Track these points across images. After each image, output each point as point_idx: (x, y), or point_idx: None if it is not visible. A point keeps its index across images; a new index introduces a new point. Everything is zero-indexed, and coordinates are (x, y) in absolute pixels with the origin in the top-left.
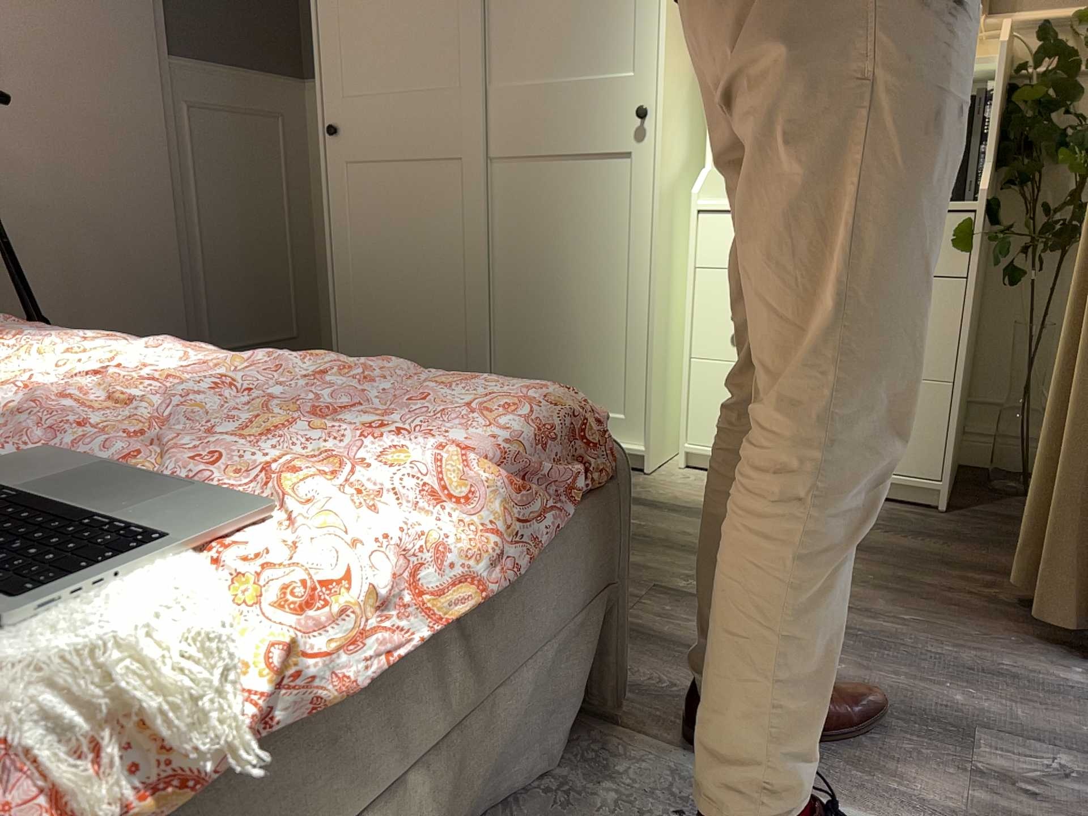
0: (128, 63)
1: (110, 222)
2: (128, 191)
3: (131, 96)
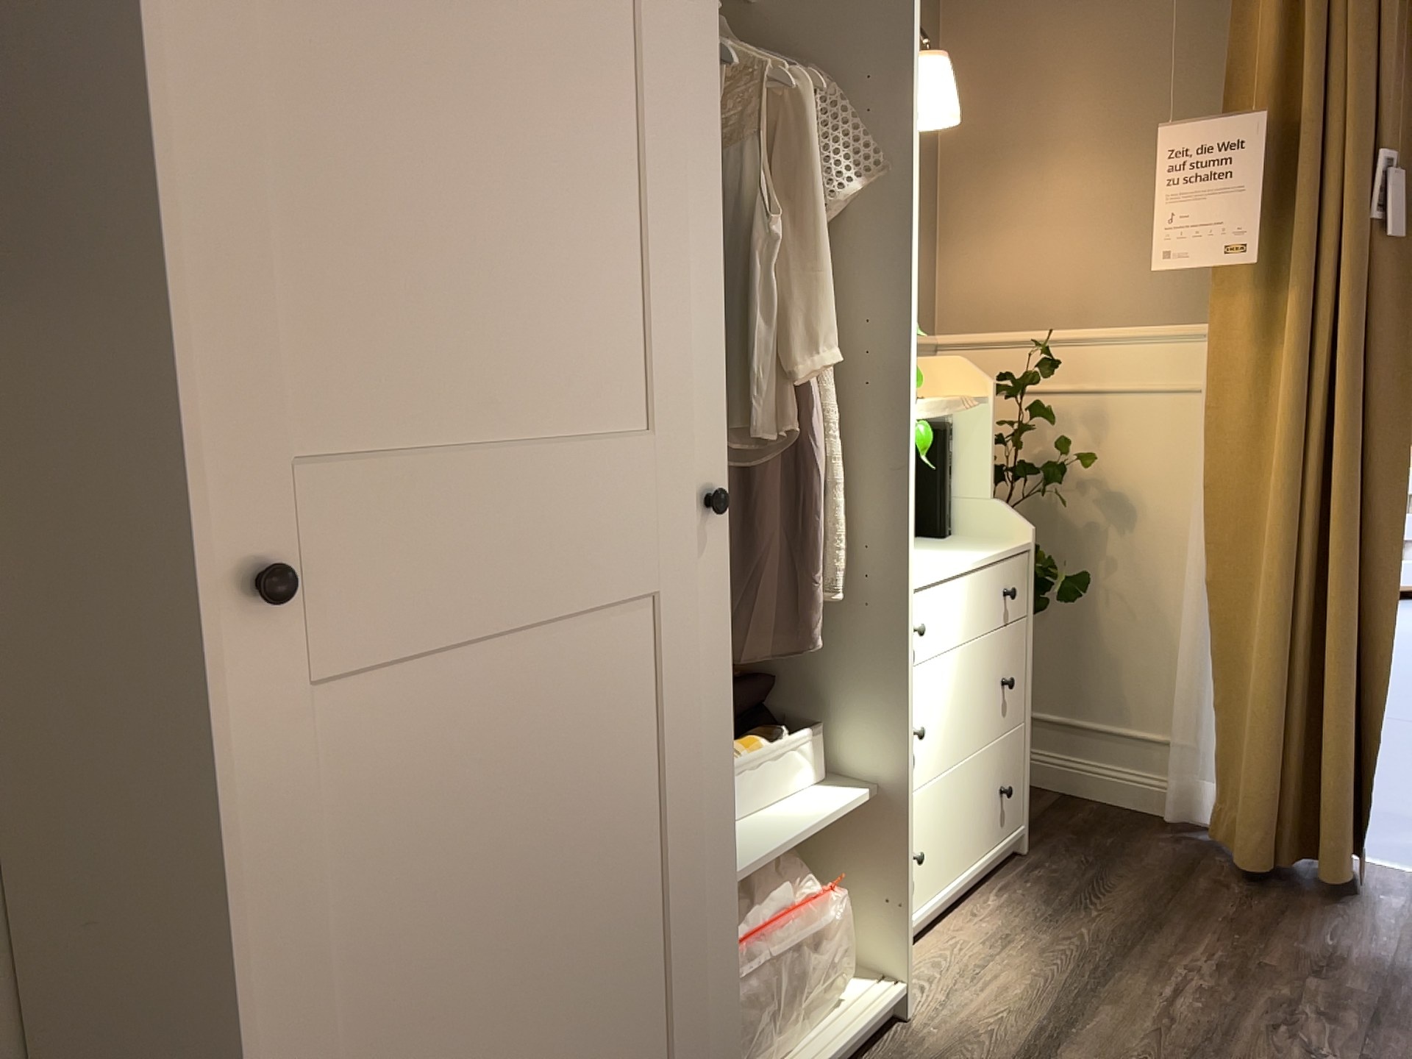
0: None
1: None
2: None
3: None
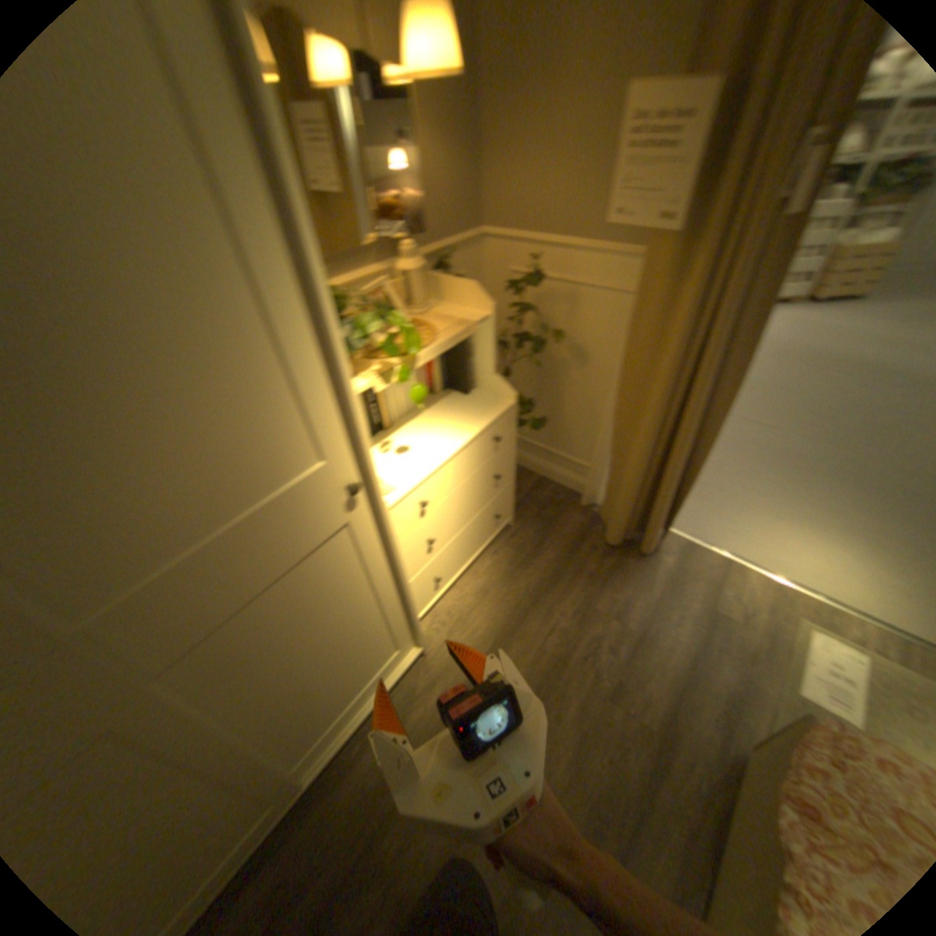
0: None
1: None
2: None
3: None
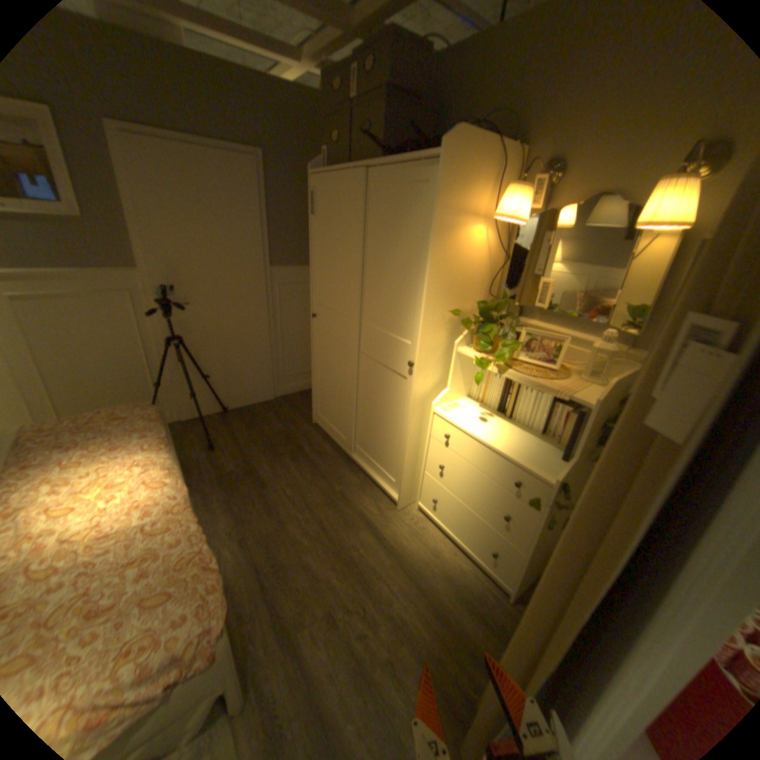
0: (250, 273)
1: (240, 335)
2: (248, 322)
3: (251, 286)
